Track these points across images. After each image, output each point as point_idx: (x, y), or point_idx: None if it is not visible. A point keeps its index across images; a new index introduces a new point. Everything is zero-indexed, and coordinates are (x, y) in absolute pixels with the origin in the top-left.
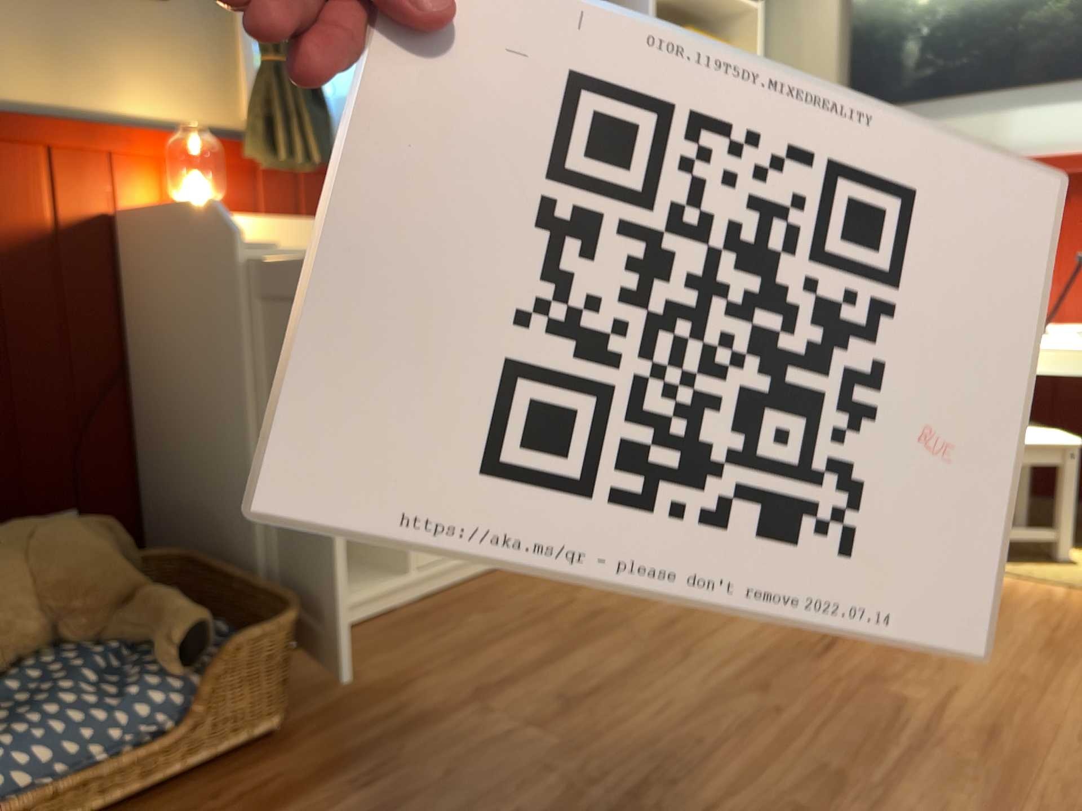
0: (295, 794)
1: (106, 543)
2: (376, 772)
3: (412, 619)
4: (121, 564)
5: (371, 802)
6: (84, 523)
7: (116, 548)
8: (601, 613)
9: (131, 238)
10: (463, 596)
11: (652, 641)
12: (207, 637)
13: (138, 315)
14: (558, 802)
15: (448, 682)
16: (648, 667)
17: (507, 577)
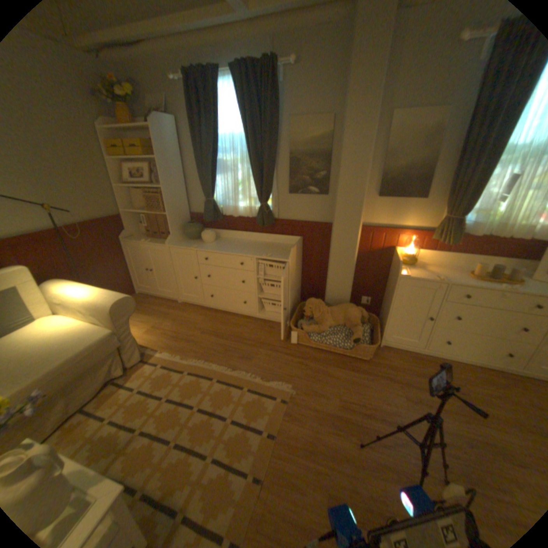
0: (359, 372)
1: (358, 315)
2: (372, 380)
3: (418, 359)
4: (360, 319)
5: (366, 383)
6: (357, 309)
7: (360, 316)
8: (465, 396)
9: (394, 255)
10: (437, 363)
11: (465, 412)
12: (360, 341)
13: (391, 269)
14: (390, 412)
15: (404, 377)
16: (451, 415)
17: (458, 367)
